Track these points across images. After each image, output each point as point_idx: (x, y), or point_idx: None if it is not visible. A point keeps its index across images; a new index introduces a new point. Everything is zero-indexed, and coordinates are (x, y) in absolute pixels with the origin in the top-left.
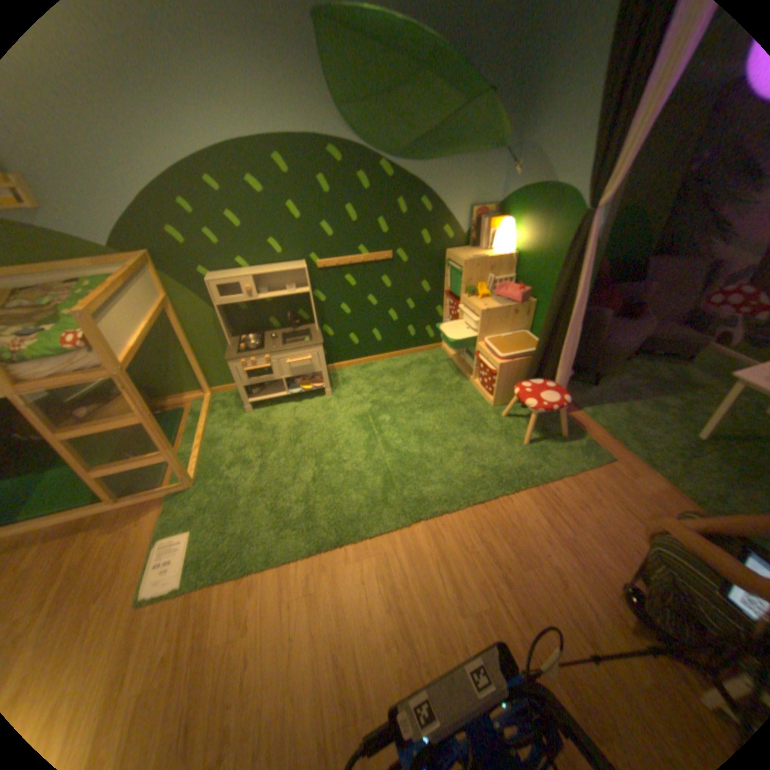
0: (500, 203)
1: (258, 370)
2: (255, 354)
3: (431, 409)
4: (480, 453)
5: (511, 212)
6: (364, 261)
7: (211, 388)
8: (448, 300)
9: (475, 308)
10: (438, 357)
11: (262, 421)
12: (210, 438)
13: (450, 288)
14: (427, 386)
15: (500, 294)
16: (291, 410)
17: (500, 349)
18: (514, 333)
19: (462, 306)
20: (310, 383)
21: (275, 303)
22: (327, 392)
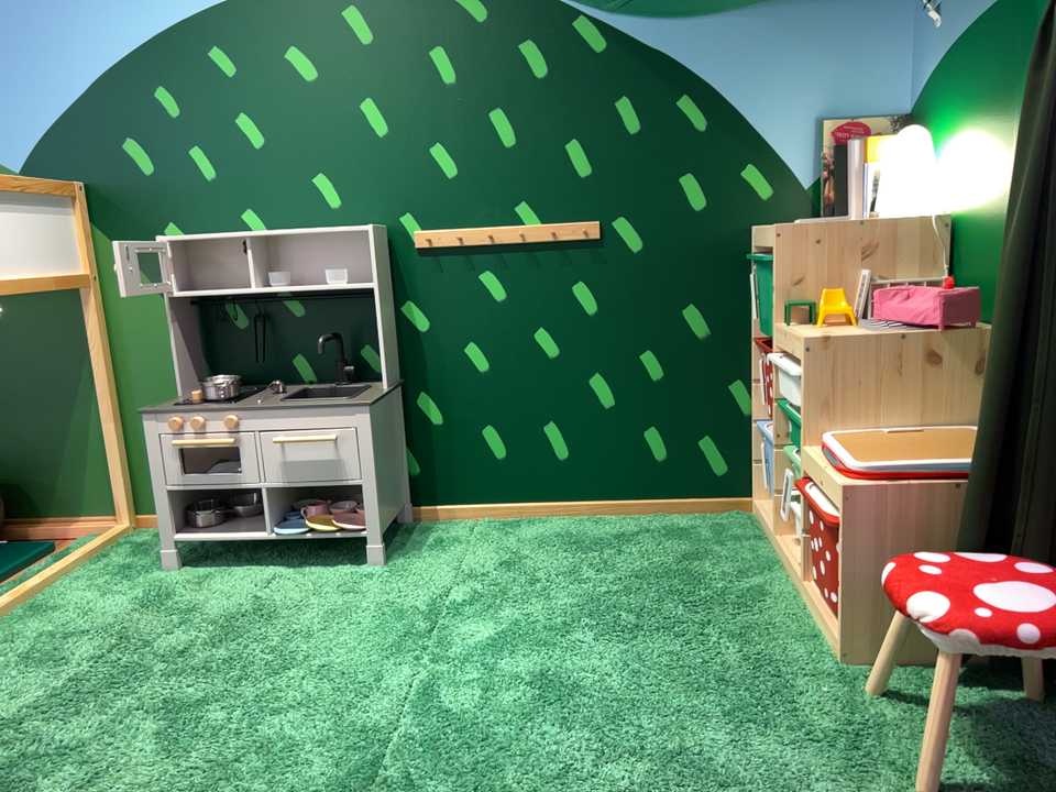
0: (905, 111)
1: (206, 446)
2: (209, 407)
3: (635, 635)
4: (729, 784)
5: (929, 121)
6: (529, 237)
7: (141, 512)
8: (756, 352)
9: (798, 337)
10: (735, 527)
11: (181, 591)
12: (45, 602)
13: (758, 314)
14: (660, 582)
15: (888, 309)
16: (266, 580)
17: (868, 454)
18: (941, 429)
19: (781, 356)
20: (335, 519)
21: (312, 319)
22: (372, 550)
